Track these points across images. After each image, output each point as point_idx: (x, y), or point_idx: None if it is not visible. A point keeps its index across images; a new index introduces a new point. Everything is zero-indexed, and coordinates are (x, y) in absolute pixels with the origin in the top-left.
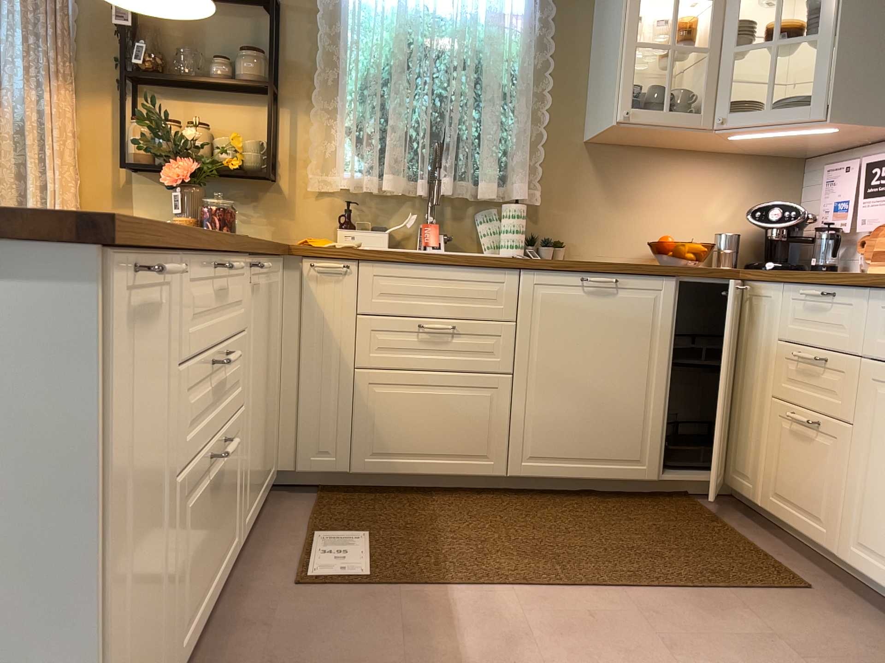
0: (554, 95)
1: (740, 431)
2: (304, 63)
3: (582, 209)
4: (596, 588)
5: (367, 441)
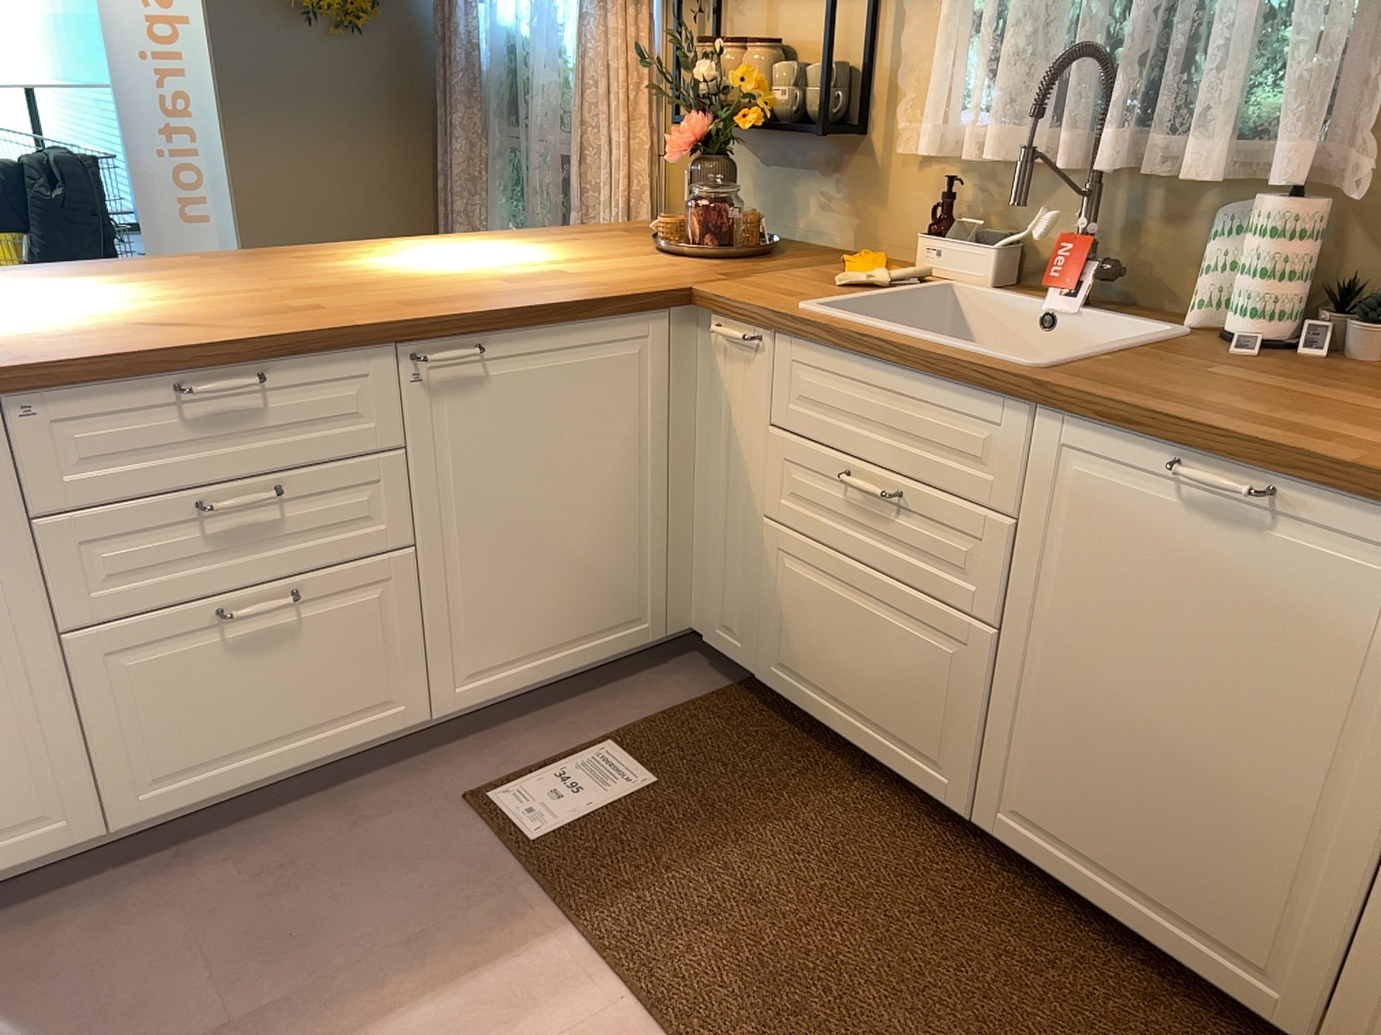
0: None
1: None
2: None
3: None
4: None
5: (776, 639)
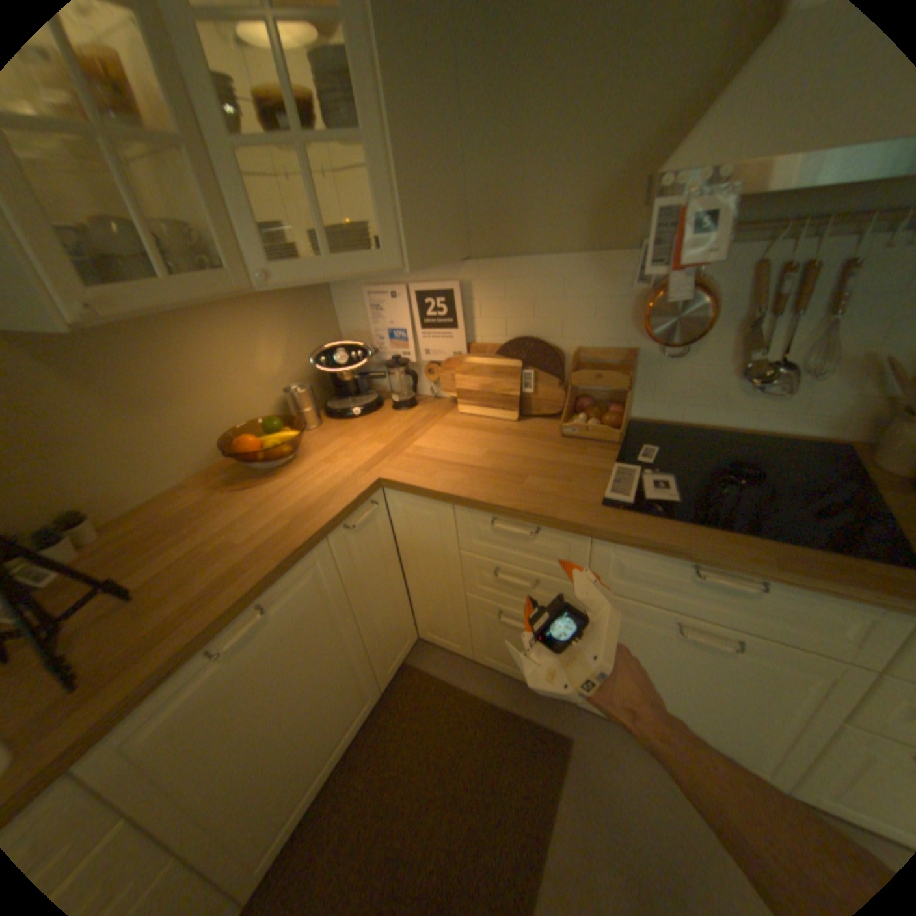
0: None
1: (427, 607)
2: None
3: (76, 446)
4: None
5: None
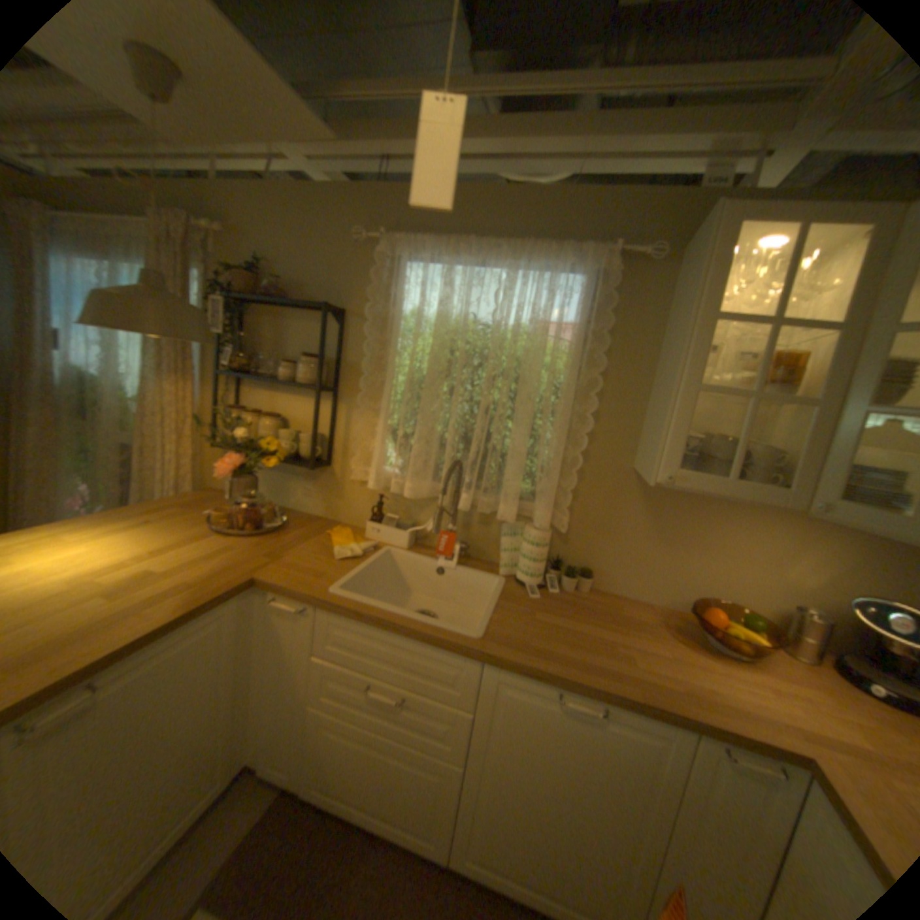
0: (603, 412)
1: None
2: (358, 363)
3: (620, 539)
4: None
5: (314, 776)
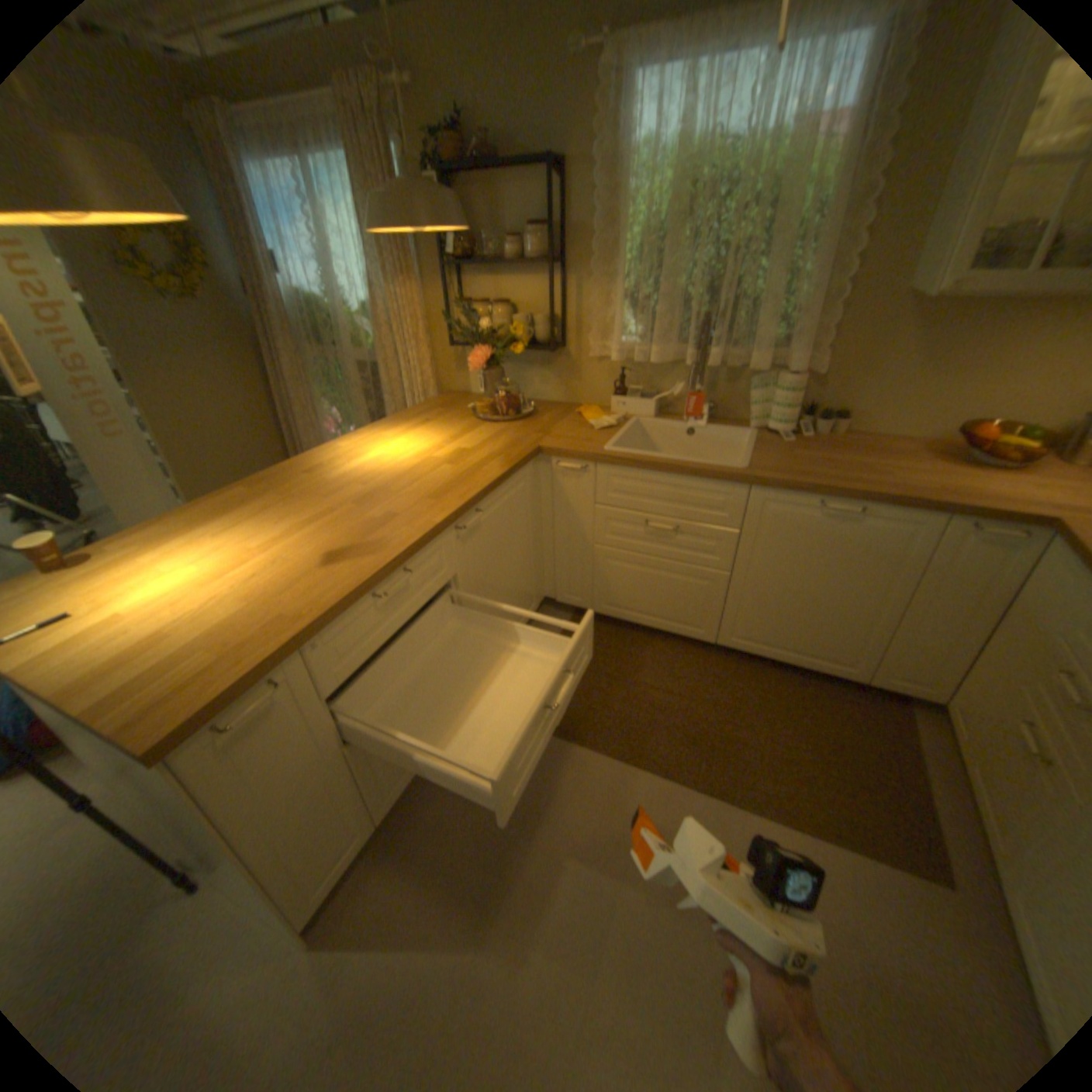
0: (878, 224)
1: (980, 680)
2: (585, 223)
3: (884, 373)
4: (724, 801)
5: (603, 594)
